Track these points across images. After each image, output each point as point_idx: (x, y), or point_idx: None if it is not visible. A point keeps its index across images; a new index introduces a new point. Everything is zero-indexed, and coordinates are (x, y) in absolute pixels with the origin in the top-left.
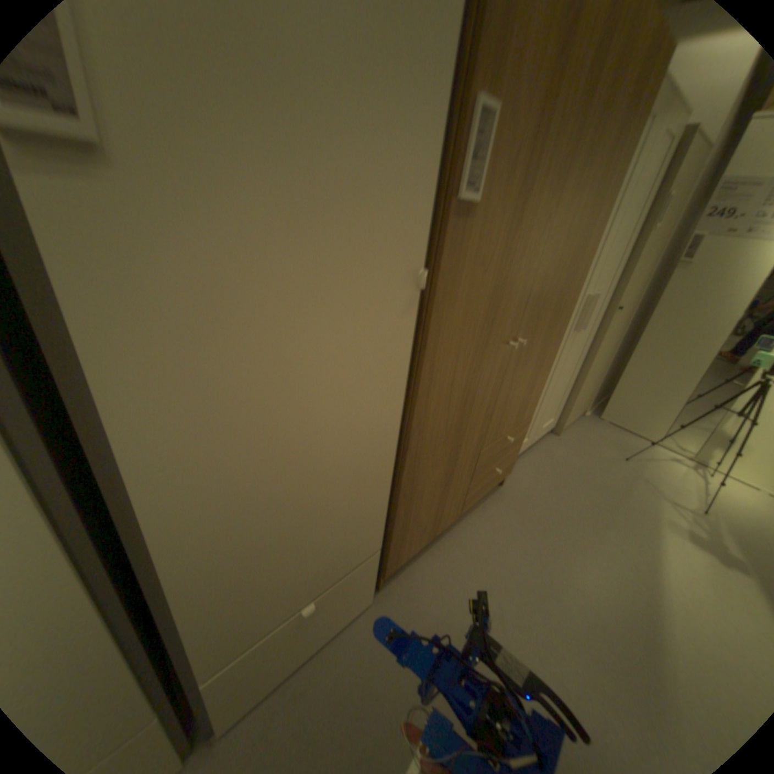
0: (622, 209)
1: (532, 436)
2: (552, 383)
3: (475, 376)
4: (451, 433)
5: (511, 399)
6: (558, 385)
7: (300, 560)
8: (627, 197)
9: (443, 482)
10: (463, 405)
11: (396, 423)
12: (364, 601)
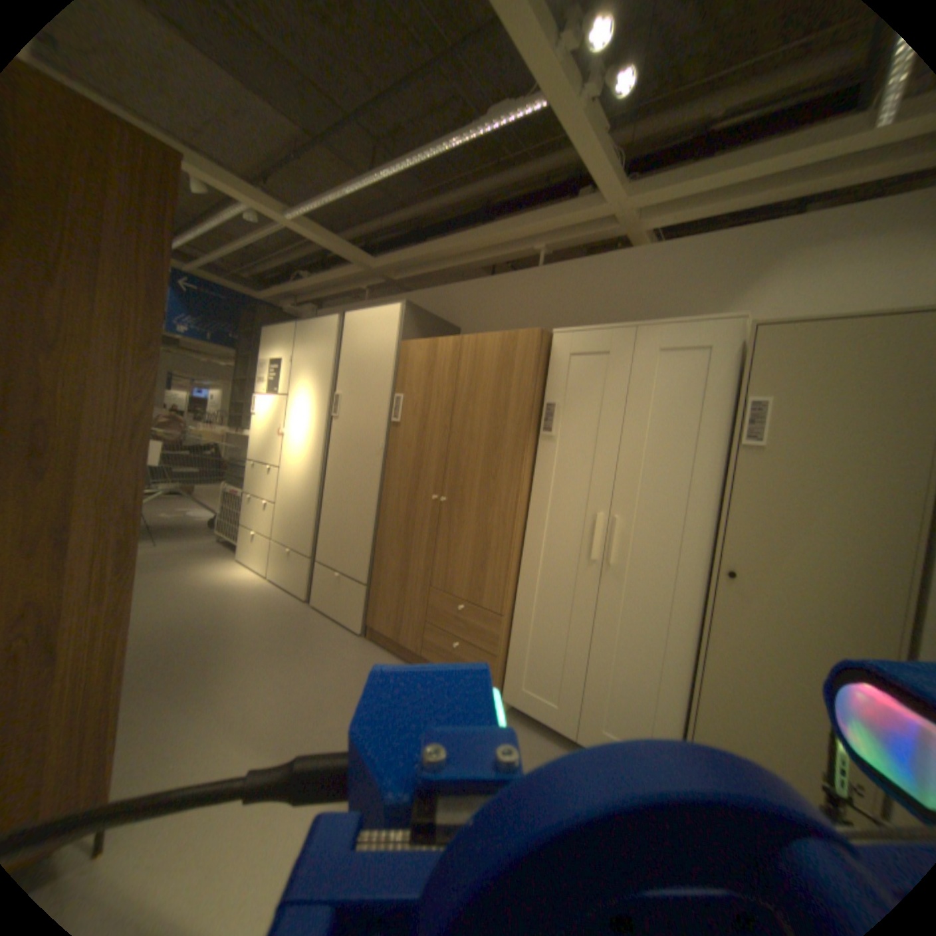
0: (606, 426)
1: (571, 722)
2: (578, 630)
3: (410, 508)
4: (399, 540)
5: (451, 557)
6: (602, 652)
7: (338, 543)
8: (608, 415)
9: (397, 583)
10: (405, 524)
11: (371, 506)
12: (353, 628)
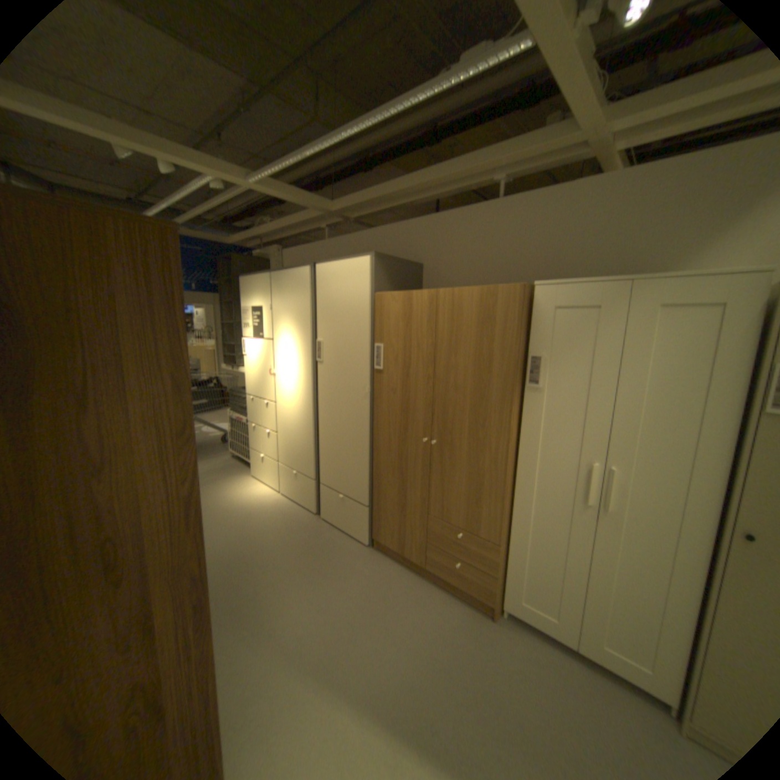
0: (603, 382)
1: (575, 634)
2: (579, 562)
3: (405, 446)
4: (397, 472)
5: (450, 491)
6: (605, 583)
7: (341, 469)
8: (605, 370)
9: (400, 507)
10: (401, 459)
11: (368, 441)
12: (364, 539)
